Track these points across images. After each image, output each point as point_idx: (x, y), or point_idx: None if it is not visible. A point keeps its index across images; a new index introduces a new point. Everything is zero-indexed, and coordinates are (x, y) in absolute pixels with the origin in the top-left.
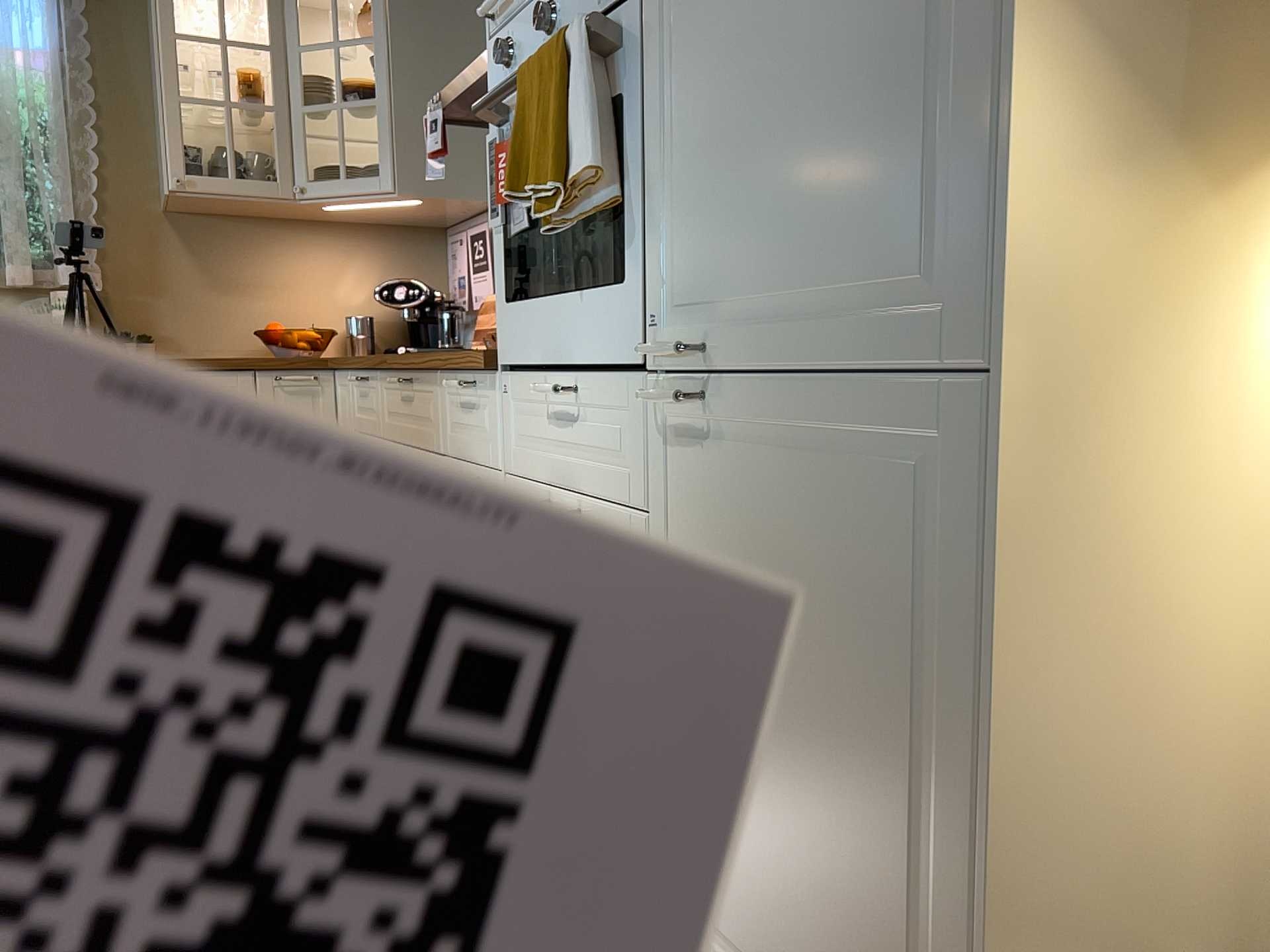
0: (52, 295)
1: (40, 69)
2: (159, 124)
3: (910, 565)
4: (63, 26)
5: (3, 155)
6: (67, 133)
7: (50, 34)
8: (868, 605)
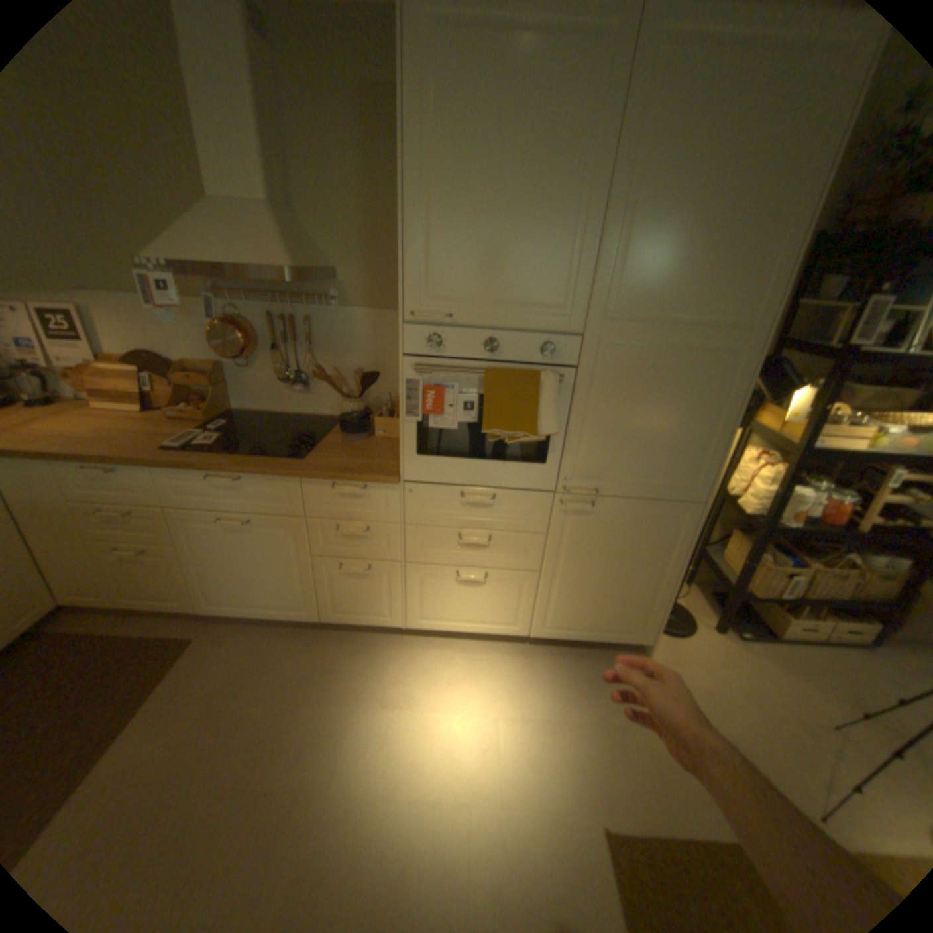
0: None
1: None
2: None
3: (664, 537)
4: None
5: None
6: None
7: None
8: (648, 546)
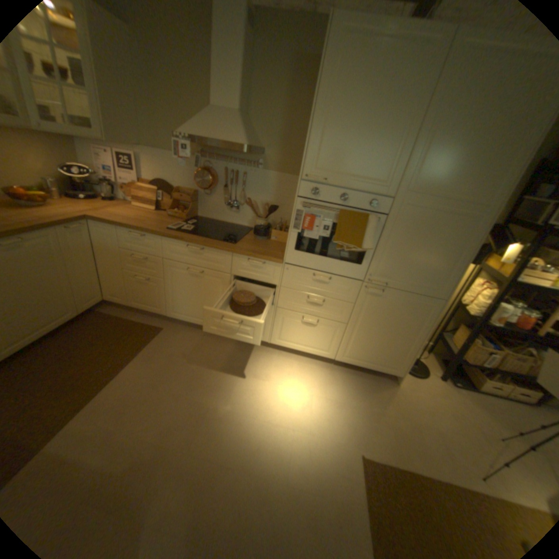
0: None
1: None
2: None
3: (420, 316)
4: None
5: None
6: None
7: None
8: (410, 319)
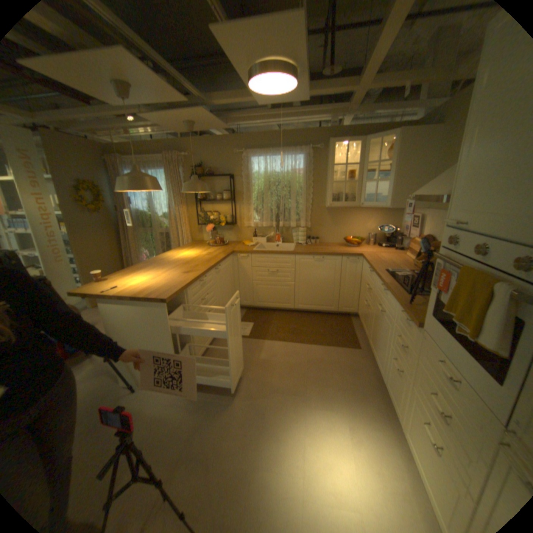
0: (298, 229)
1: (301, 174)
2: (326, 185)
3: None
4: (307, 162)
5: (291, 197)
6: (305, 189)
7: (304, 165)
8: None
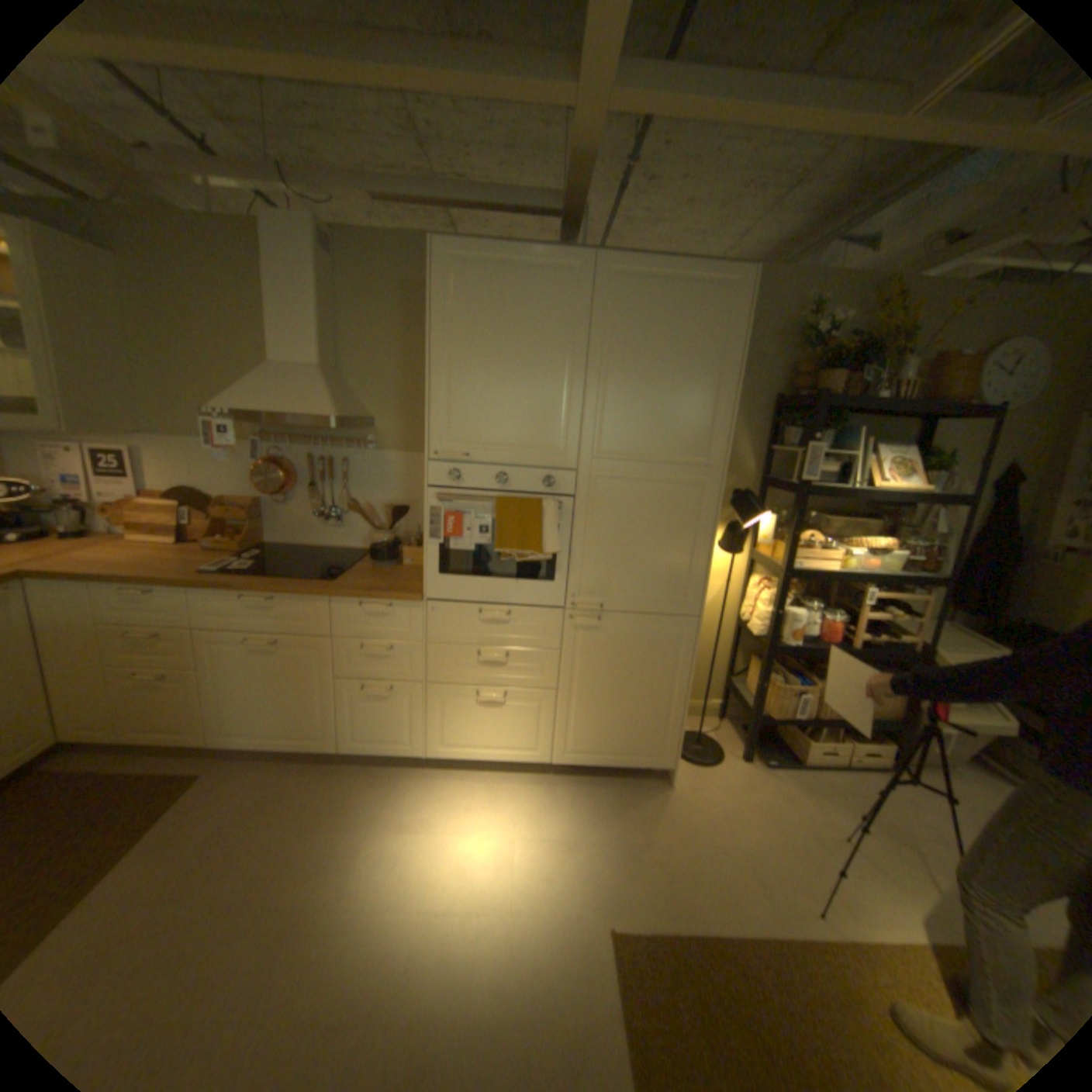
0: None
1: None
2: None
3: (668, 650)
4: None
5: None
6: None
7: None
8: (654, 660)
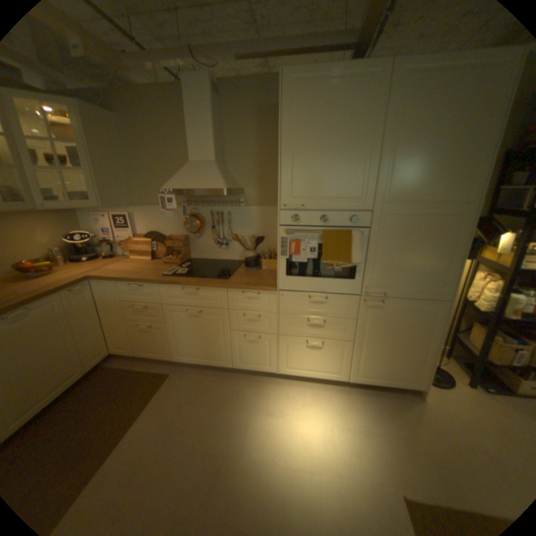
0: None
1: None
2: None
3: (428, 322)
4: None
5: None
6: None
7: None
8: (419, 327)
